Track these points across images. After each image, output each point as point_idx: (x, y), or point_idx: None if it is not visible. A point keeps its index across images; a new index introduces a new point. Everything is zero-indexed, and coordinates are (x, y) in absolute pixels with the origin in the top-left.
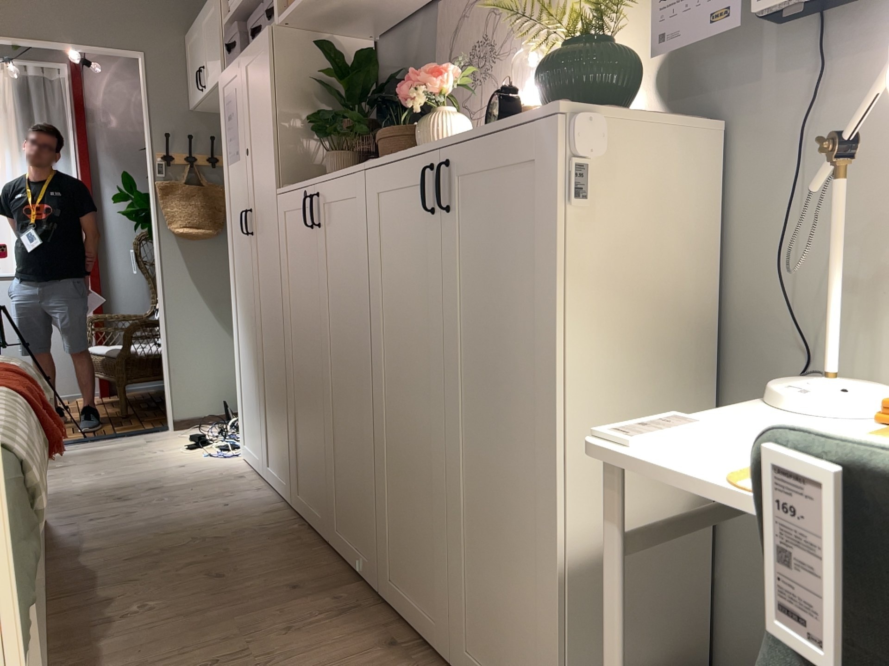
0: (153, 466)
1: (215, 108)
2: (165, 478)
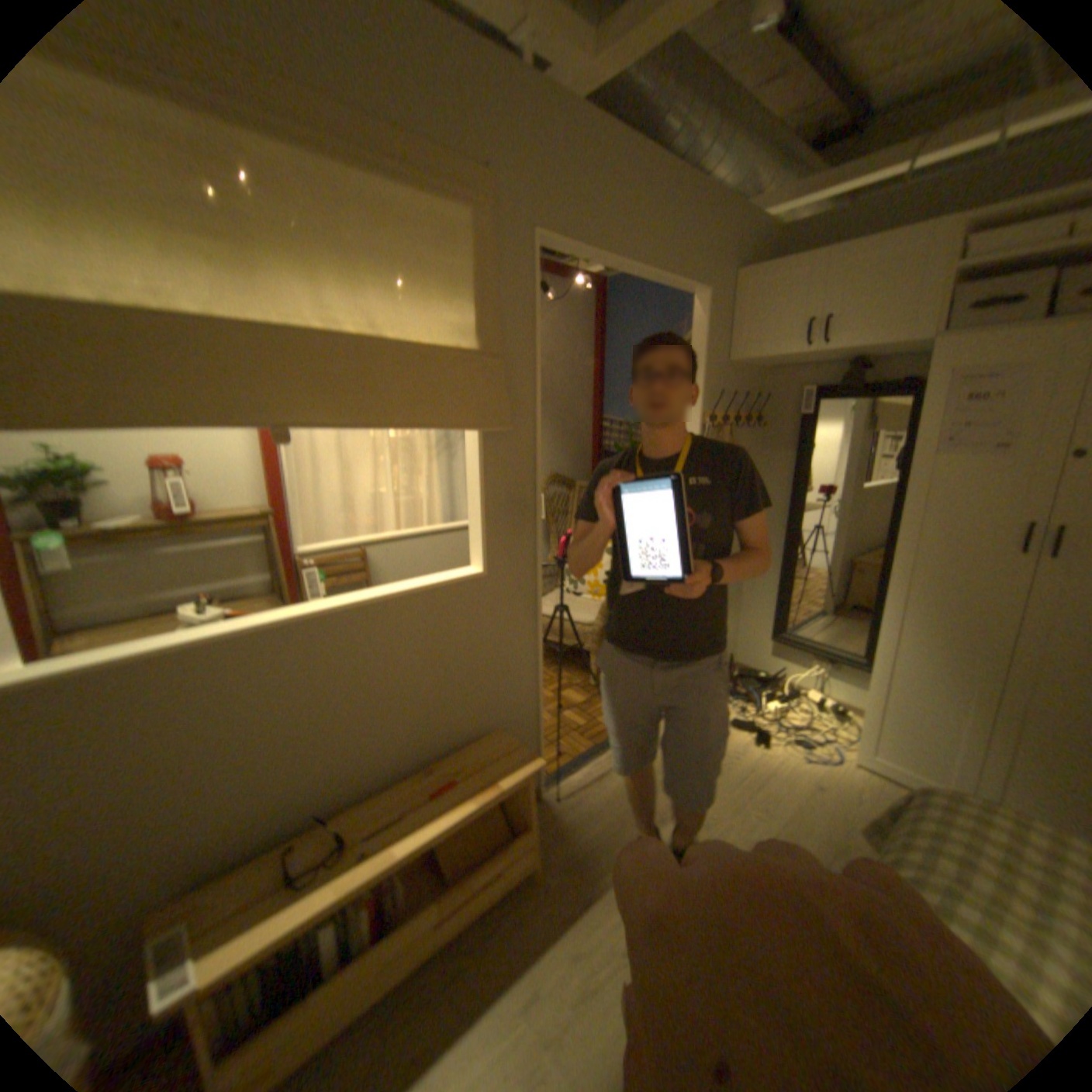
0: (789, 791)
1: (761, 359)
2: (850, 820)
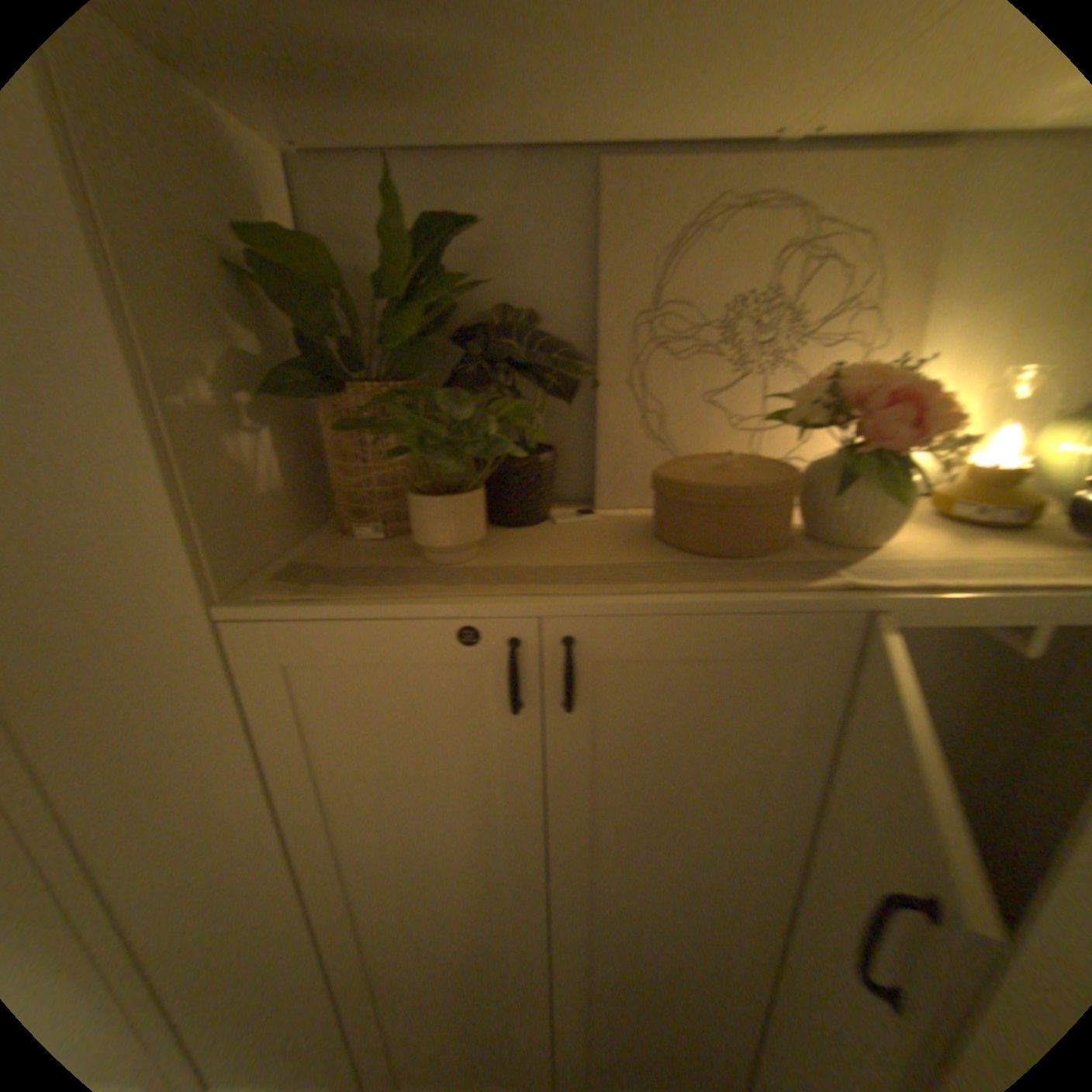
0: None
1: None
2: None
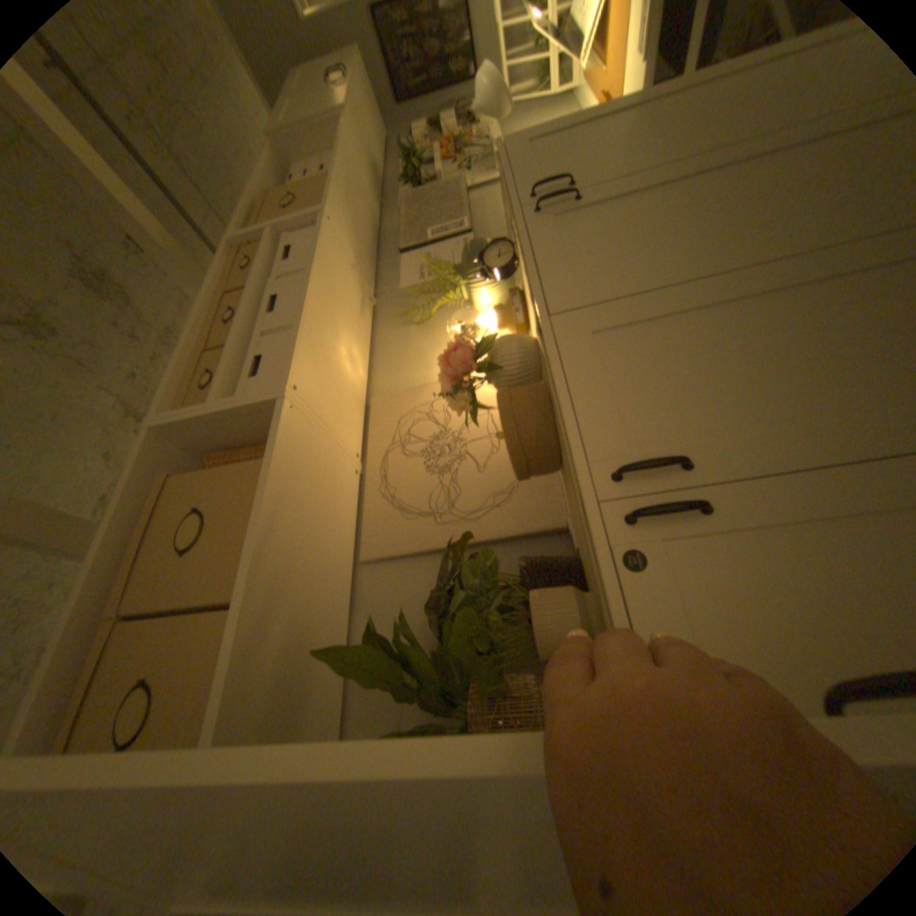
0: None
1: None
2: None
